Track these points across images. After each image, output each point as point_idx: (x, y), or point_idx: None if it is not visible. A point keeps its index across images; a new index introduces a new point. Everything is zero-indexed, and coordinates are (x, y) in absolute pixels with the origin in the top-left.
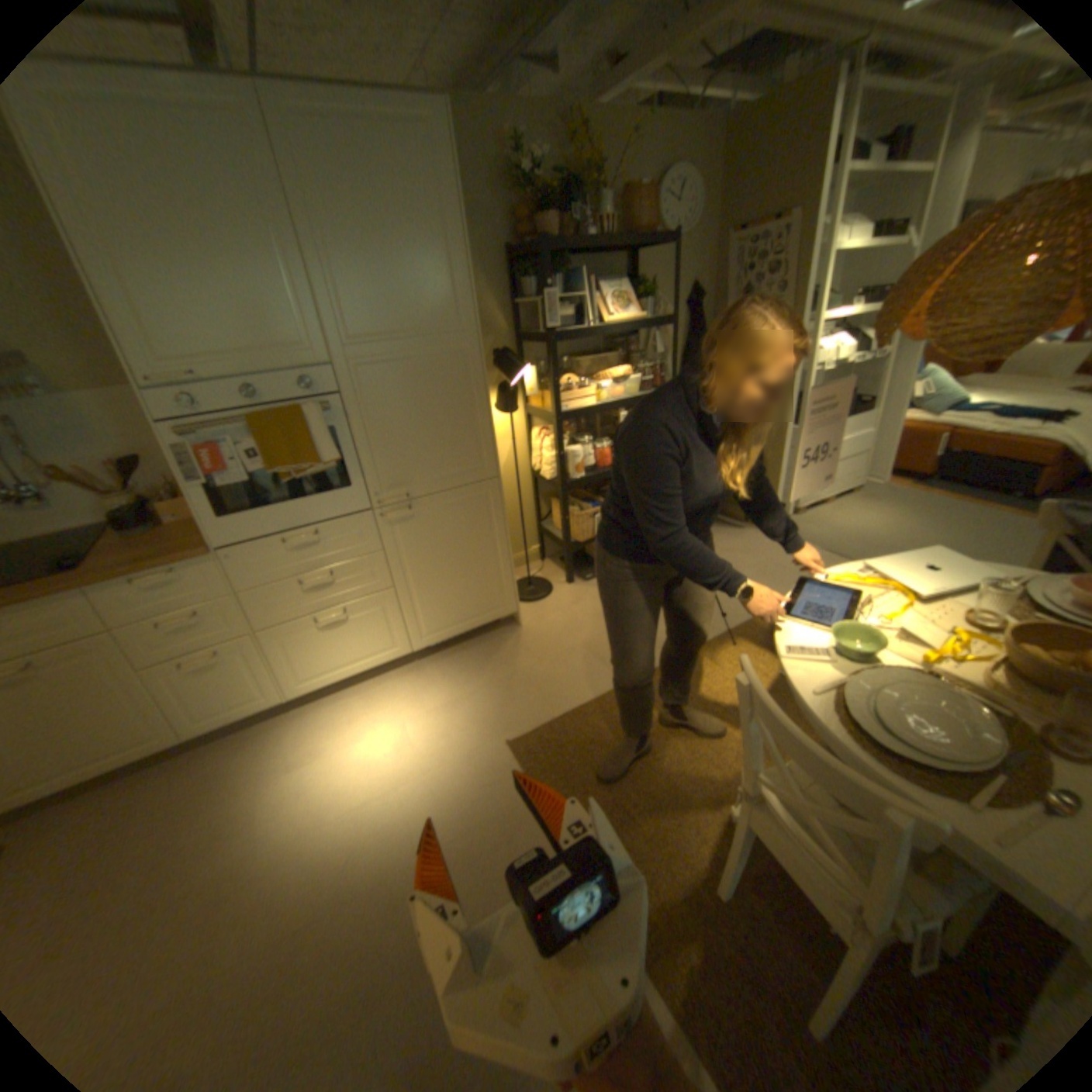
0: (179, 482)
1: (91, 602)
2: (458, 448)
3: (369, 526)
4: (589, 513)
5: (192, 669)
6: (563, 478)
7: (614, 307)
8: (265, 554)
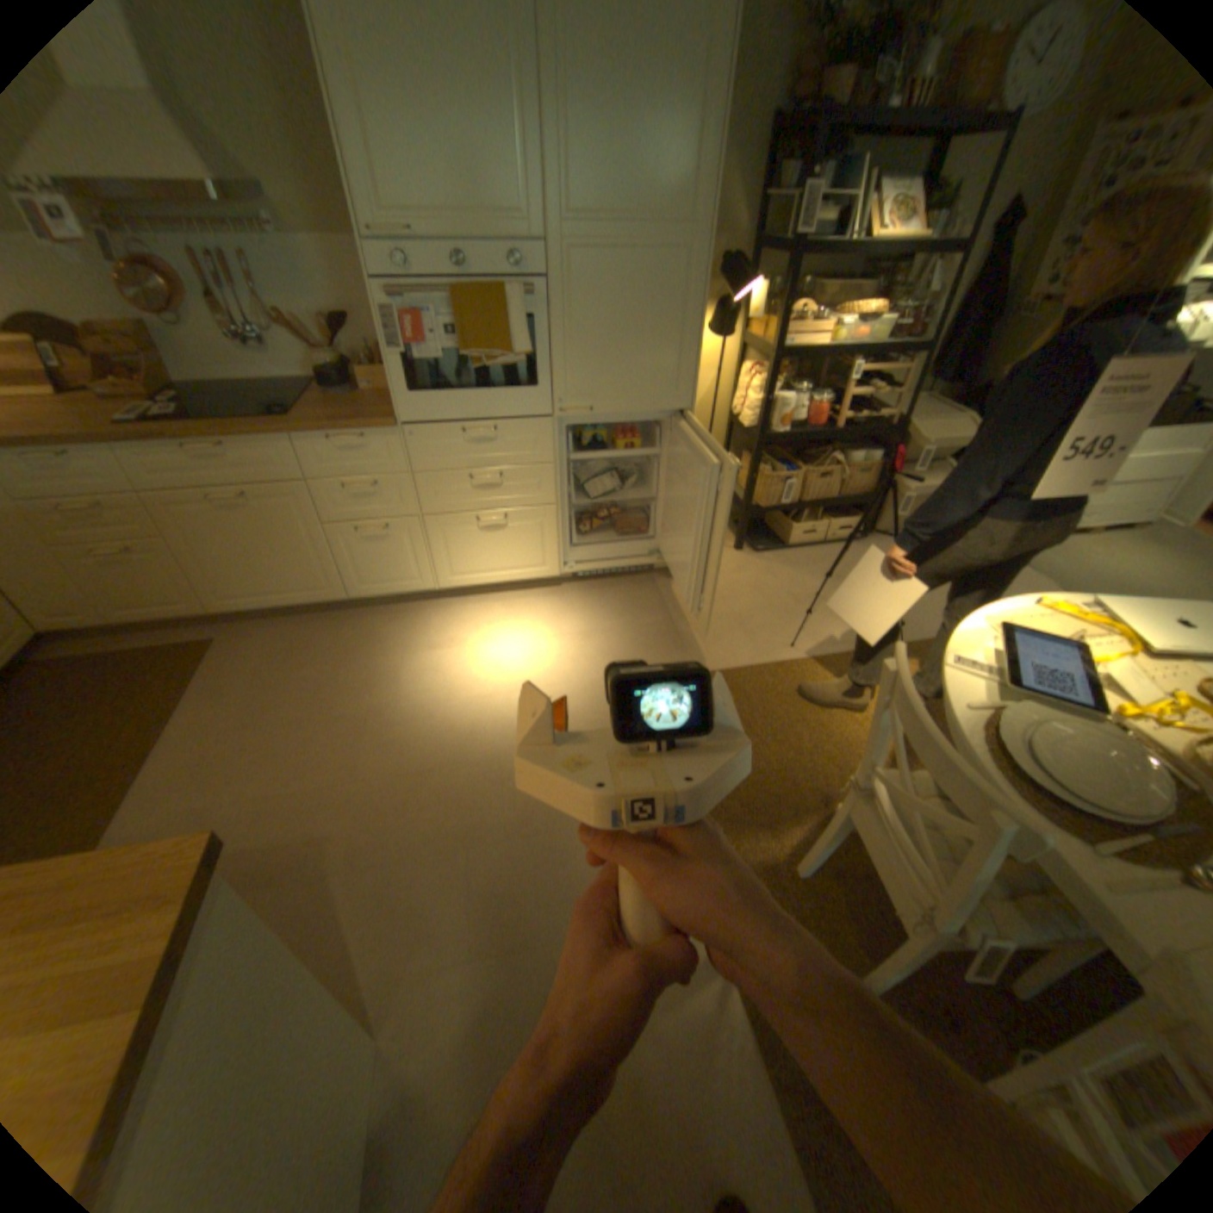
0: (379, 348)
1: (293, 450)
2: (655, 367)
3: (544, 435)
4: (780, 477)
5: (365, 535)
6: (763, 428)
7: (890, 218)
8: (444, 441)
